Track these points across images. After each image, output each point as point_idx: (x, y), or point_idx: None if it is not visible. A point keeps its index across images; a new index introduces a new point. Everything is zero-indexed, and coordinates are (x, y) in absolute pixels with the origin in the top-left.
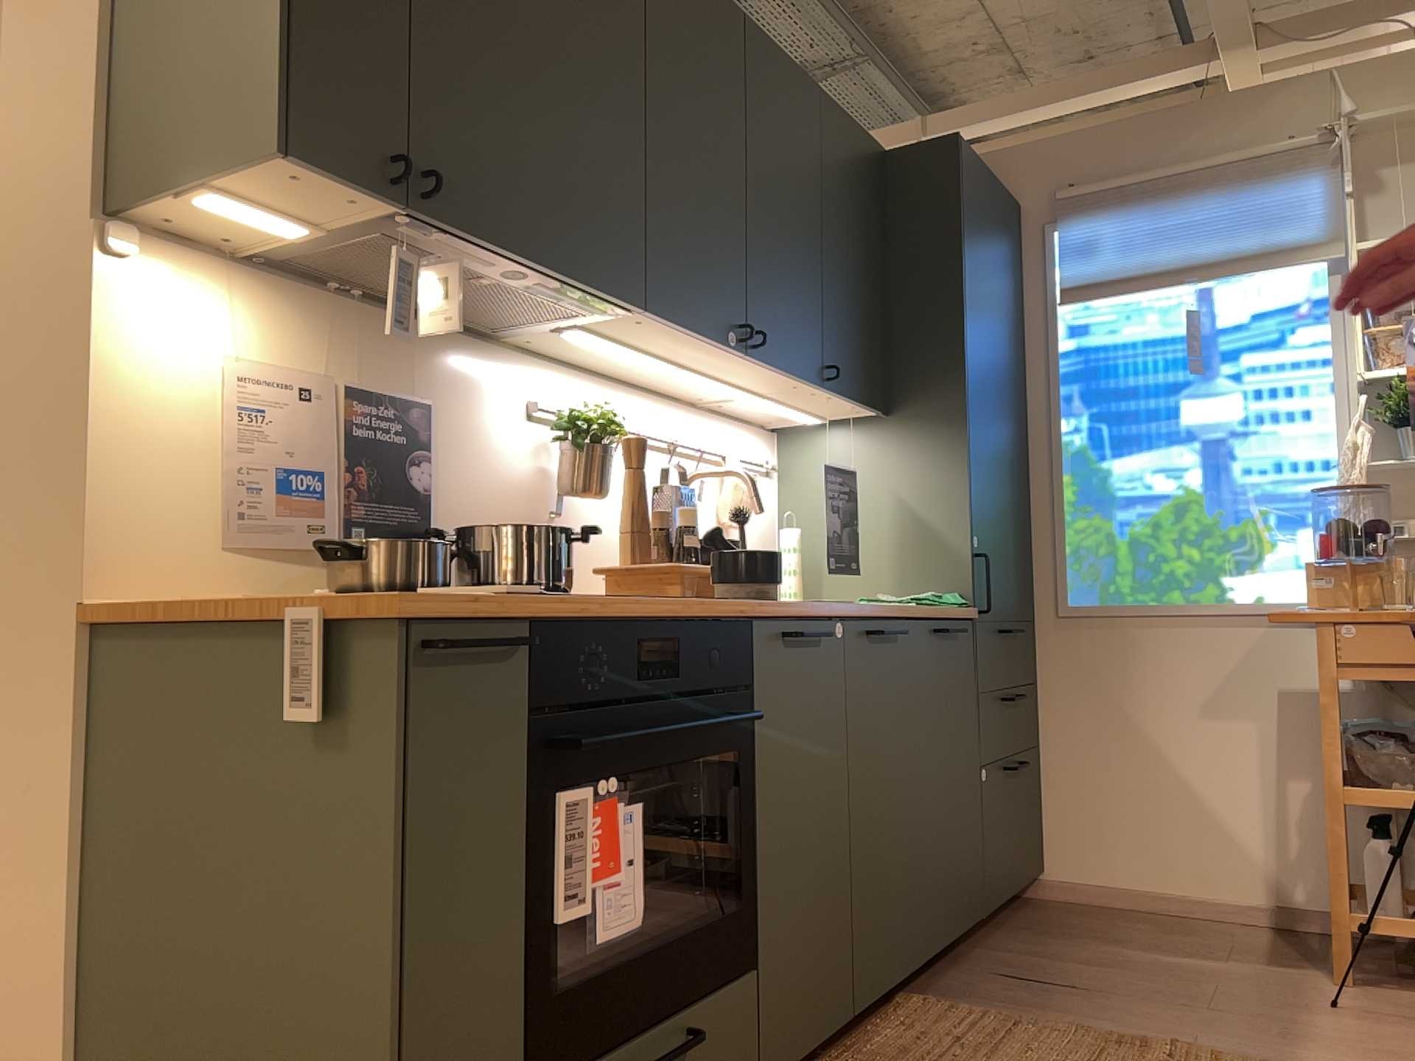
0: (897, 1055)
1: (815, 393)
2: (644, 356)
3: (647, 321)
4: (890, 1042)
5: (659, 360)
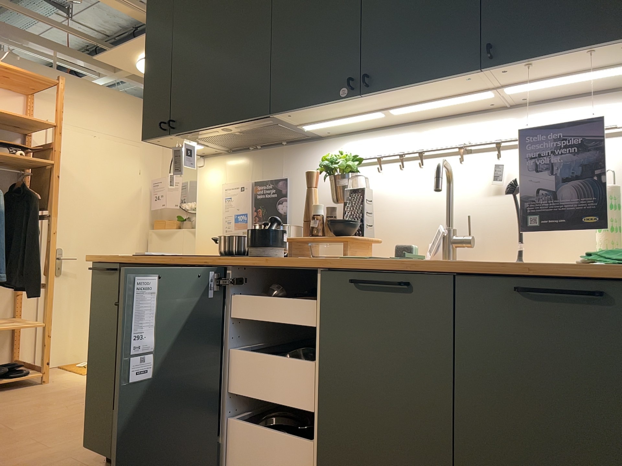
0: None
1: (510, 72)
2: (354, 118)
3: (291, 114)
4: None
5: (363, 116)
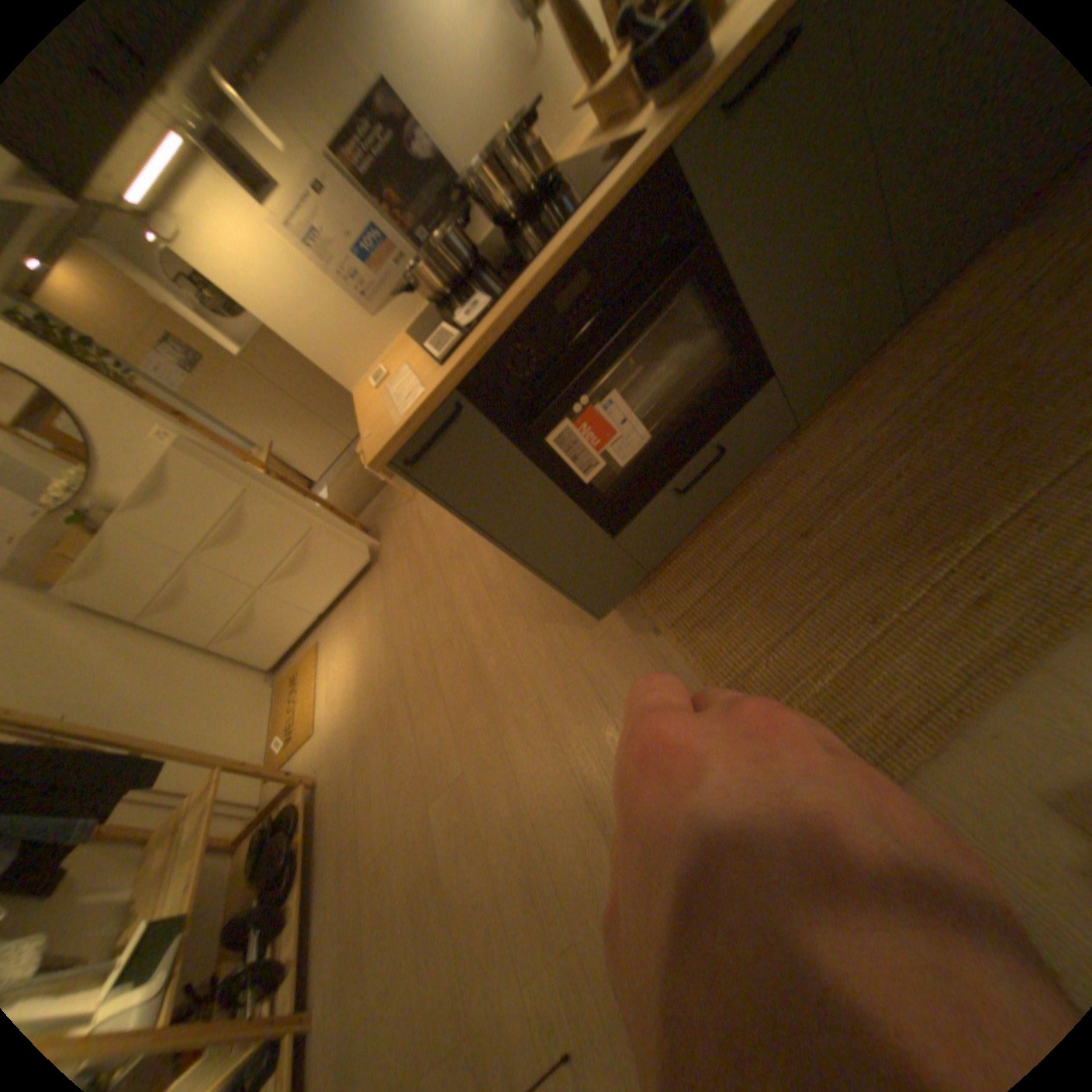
0: (950, 327)
1: None
2: None
3: None
4: (952, 308)
5: None
